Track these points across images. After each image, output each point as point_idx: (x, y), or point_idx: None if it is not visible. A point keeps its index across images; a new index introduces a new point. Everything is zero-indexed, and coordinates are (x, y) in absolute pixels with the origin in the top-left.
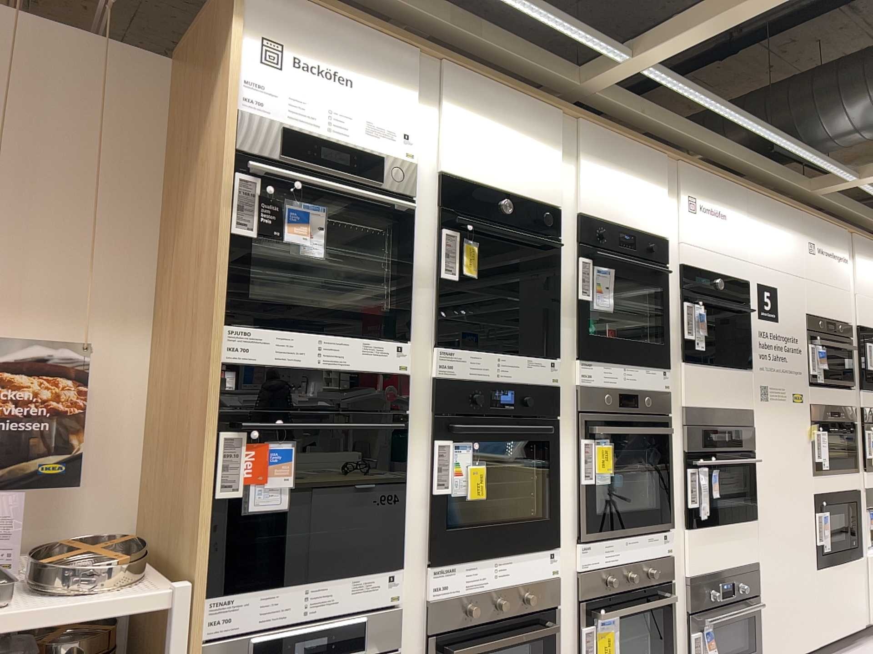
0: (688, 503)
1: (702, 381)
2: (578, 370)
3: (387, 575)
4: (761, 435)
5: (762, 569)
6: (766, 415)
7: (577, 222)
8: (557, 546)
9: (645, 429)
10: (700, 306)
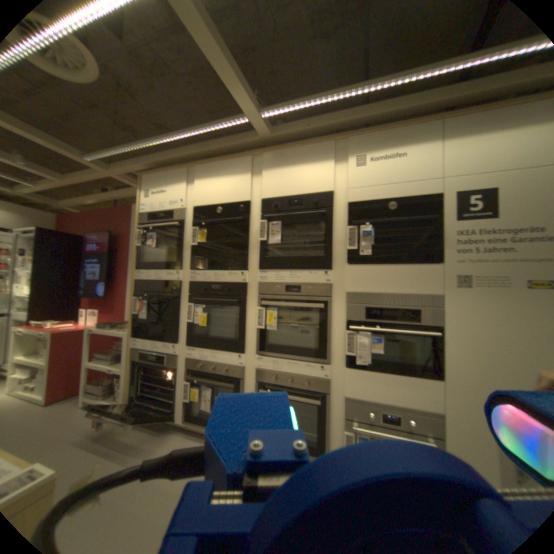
0: (345, 351)
1: (366, 274)
2: (258, 274)
3: (171, 344)
4: (457, 315)
5: (452, 422)
6: (467, 299)
7: (260, 203)
8: (242, 352)
9: (296, 303)
10: (367, 225)
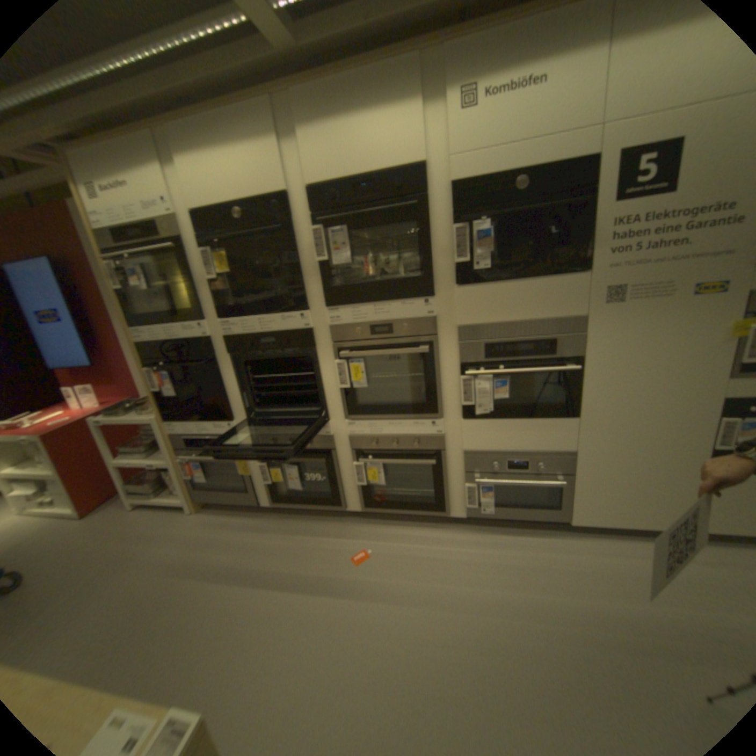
0: (461, 403)
1: (484, 300)
2: (326, 316)
3: (225, 425)
4: (602, 341)
5: (584, 459)
6: (617, 319)
7: (305, 196)
8: (326, 421)
9: (390, 352)
10: (483, 222)
